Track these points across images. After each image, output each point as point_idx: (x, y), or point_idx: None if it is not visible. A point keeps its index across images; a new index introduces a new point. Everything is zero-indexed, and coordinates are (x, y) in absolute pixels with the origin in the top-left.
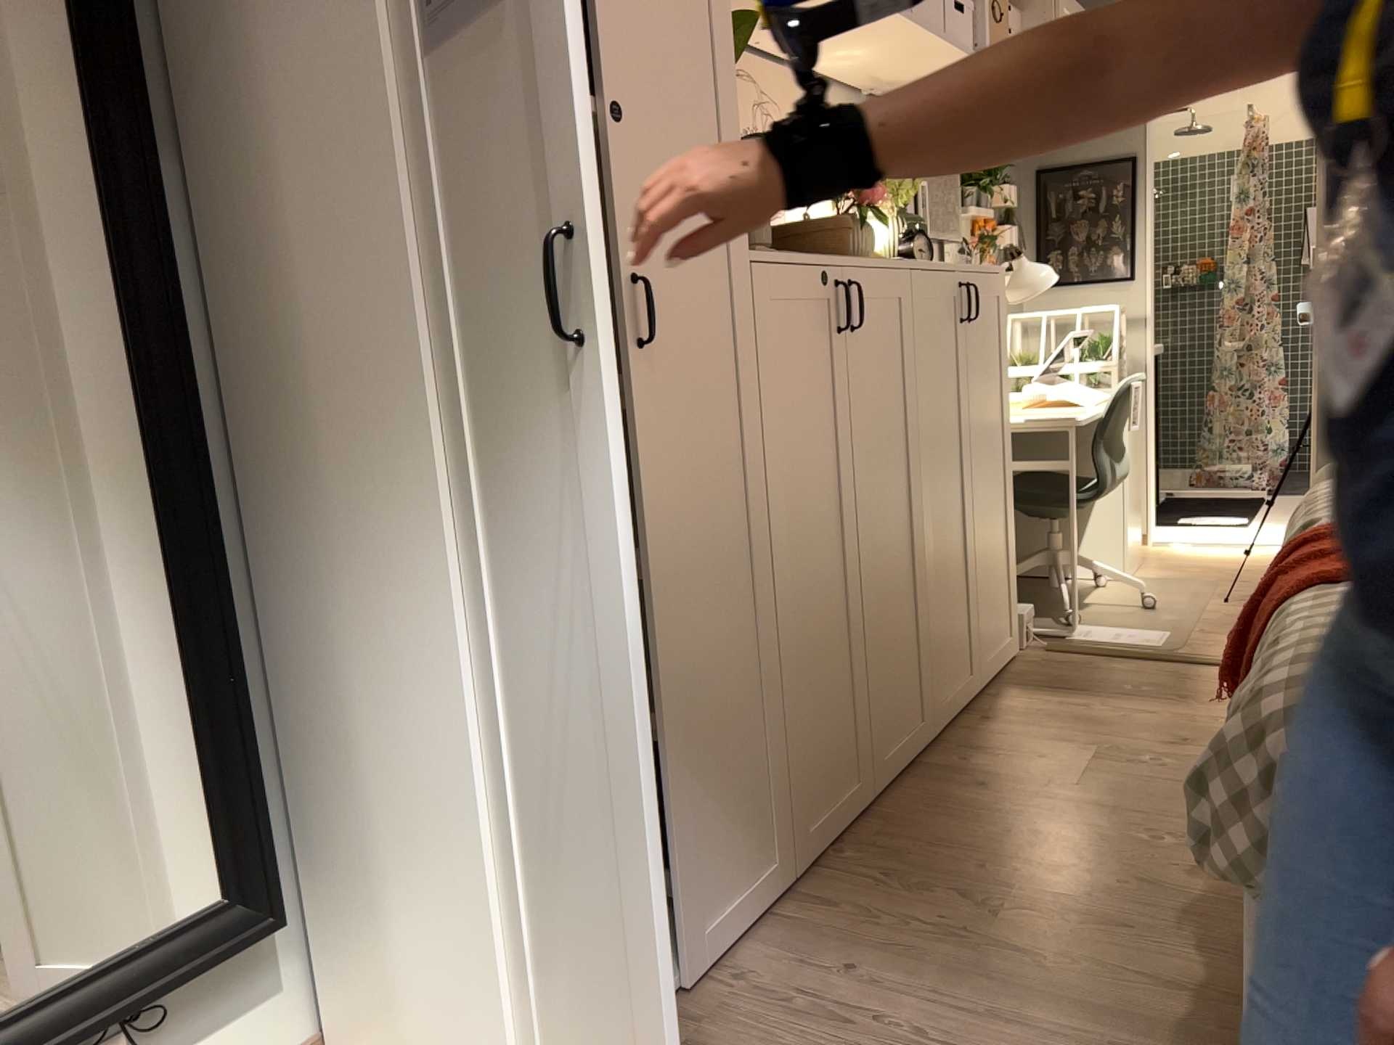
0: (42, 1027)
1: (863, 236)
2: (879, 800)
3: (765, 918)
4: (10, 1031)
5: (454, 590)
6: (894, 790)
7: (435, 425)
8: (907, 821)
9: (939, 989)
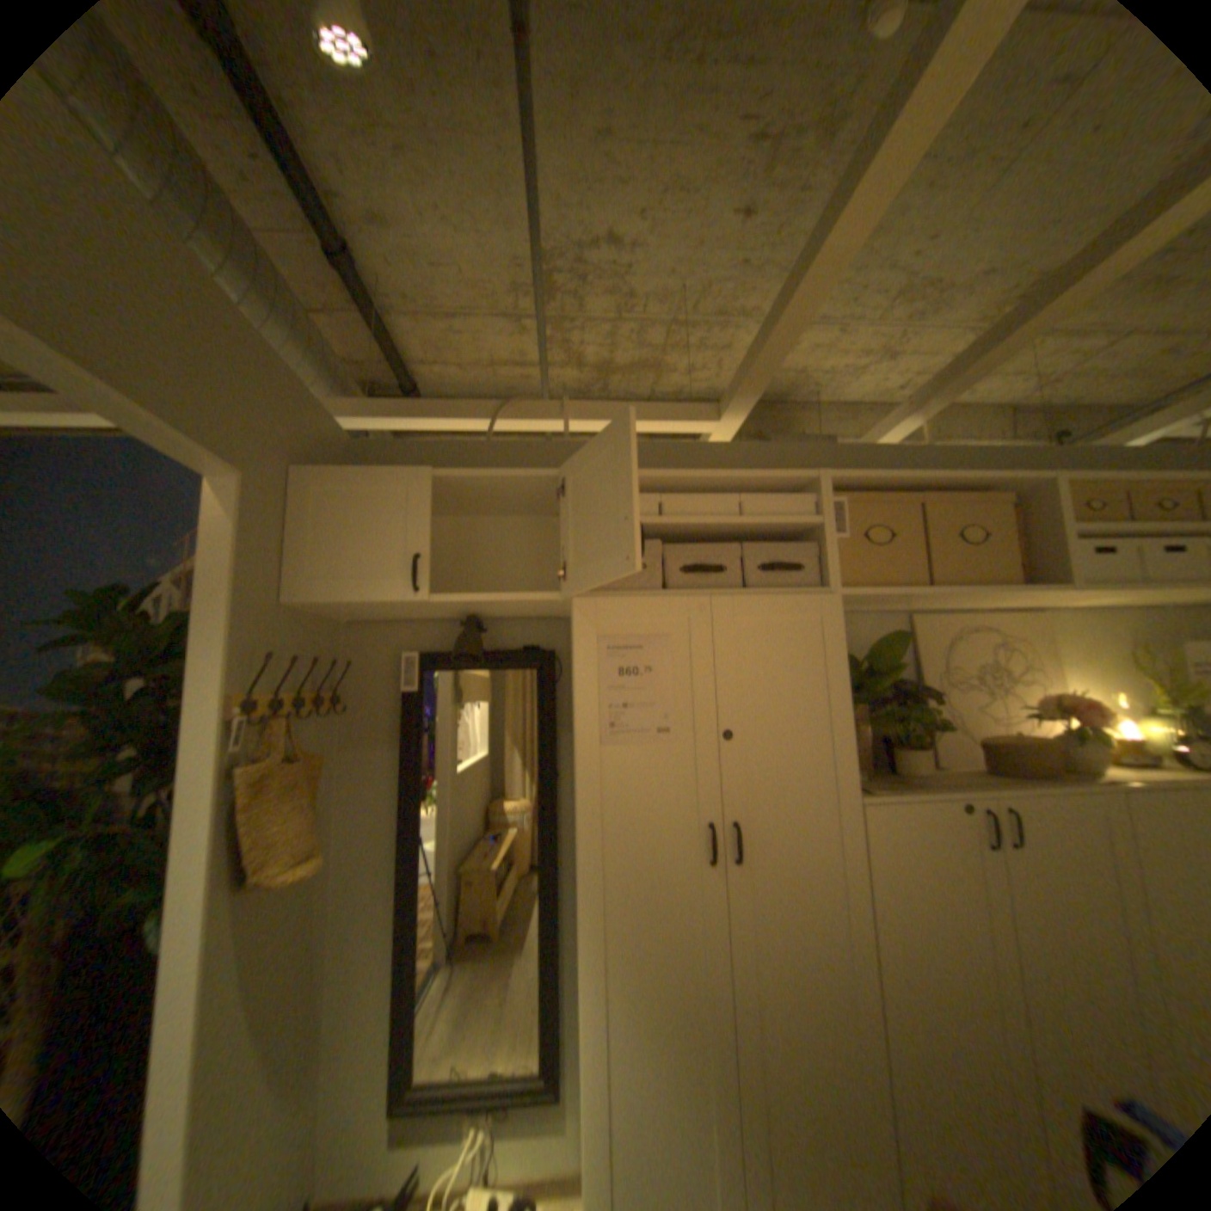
0: (460, 1093)
1: (1085, 754)
2: None
3: None
4: (451, 1087)
5: (581, 989)
6: None
7: (579, 905)
8: None
9: None
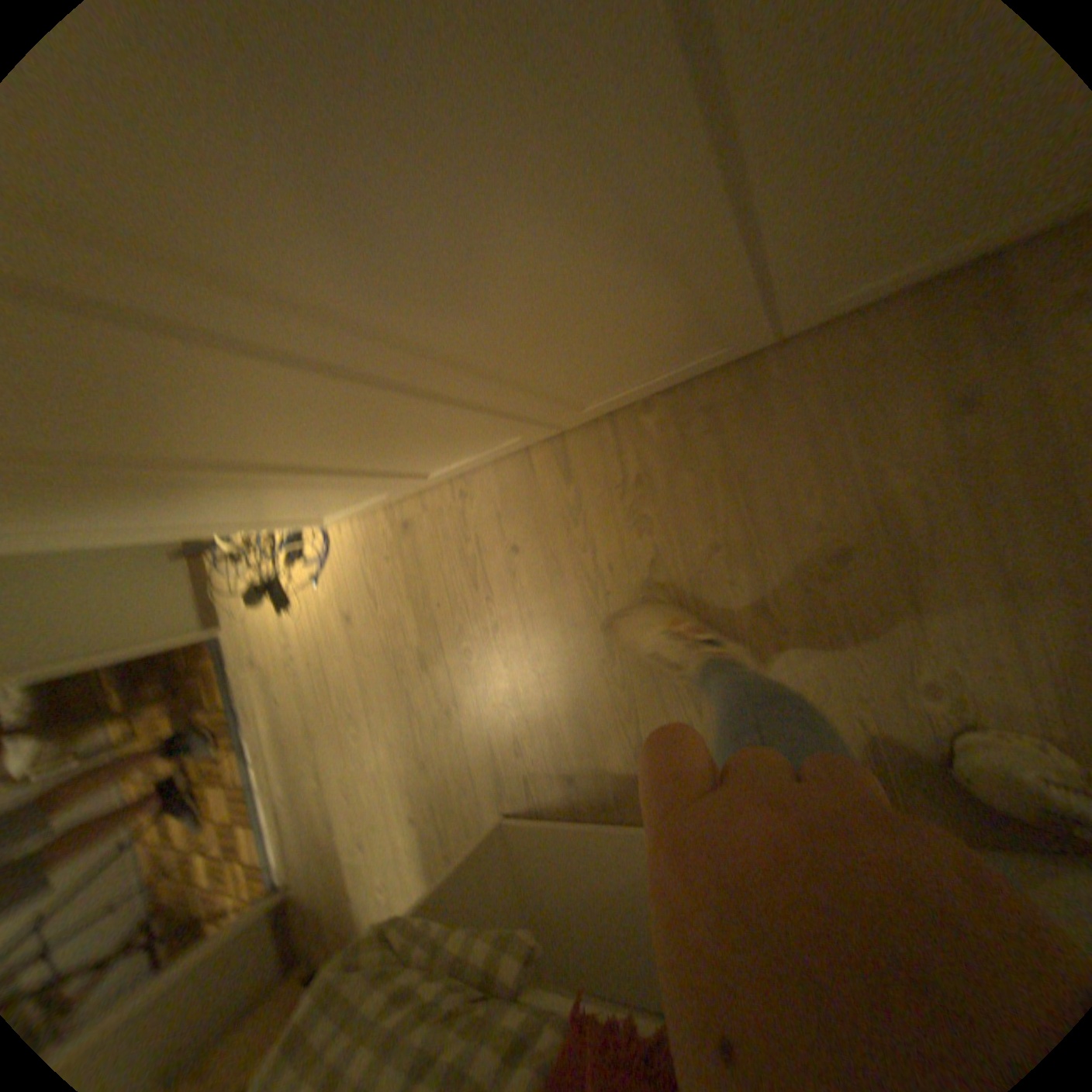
0: None
1: None
2: (799, 336)
3: (524, 449)
4: None
5: None
6: (848, 321)
7: None
8: (774, 403)
9: (545, 610)
